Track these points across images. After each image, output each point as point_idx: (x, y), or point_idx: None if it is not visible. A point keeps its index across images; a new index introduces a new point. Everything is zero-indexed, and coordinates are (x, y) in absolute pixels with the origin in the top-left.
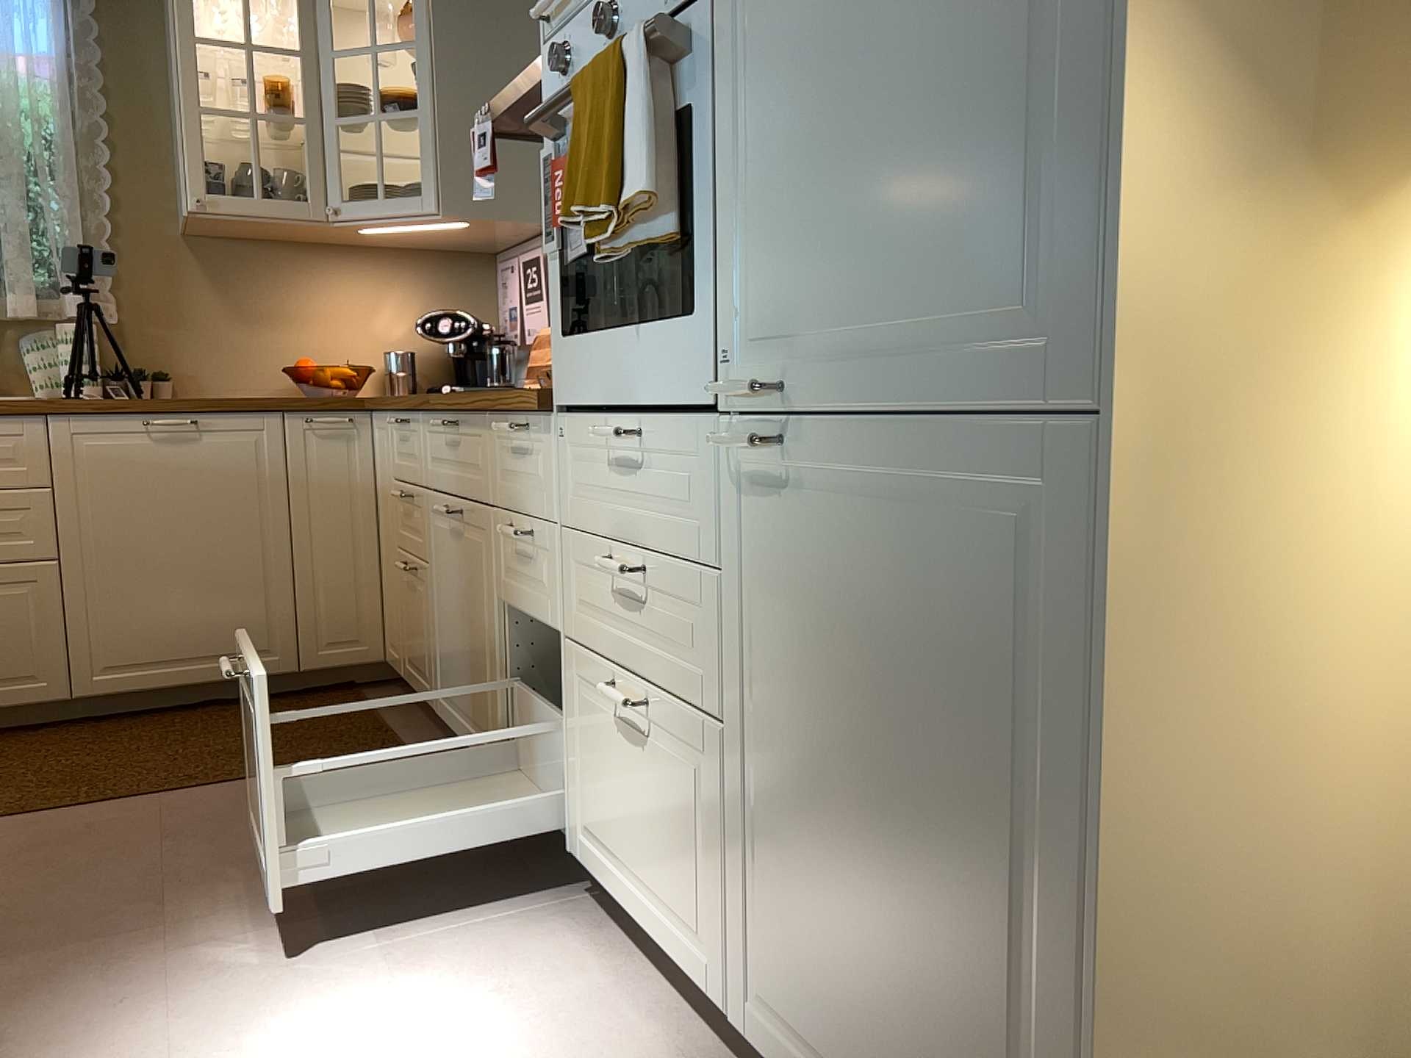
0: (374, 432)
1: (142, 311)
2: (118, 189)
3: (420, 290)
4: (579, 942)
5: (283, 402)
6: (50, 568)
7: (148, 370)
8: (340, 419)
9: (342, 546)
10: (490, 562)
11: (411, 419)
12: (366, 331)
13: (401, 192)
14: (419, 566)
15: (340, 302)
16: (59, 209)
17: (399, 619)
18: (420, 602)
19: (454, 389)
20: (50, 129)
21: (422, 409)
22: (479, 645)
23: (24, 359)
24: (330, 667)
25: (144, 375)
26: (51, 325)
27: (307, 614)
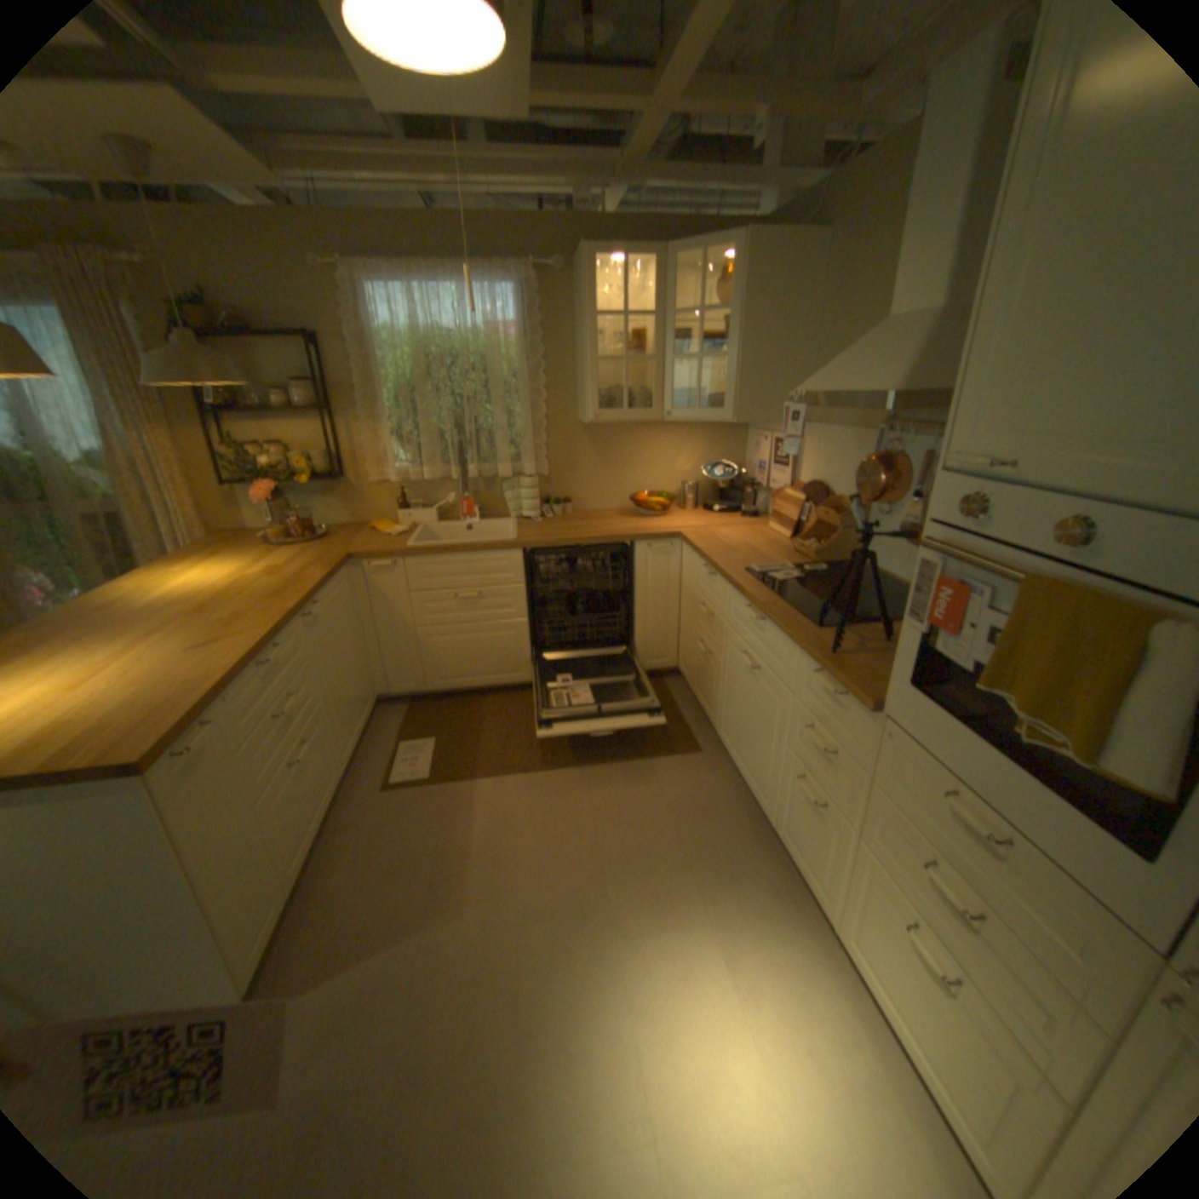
0: (682, 553)
1: (557, 466)
2: (546, 397)
3: (702, 443)
4: (842, 1001)
5: (635, 539)
6: (523, 623)
7: (559, 497)
8: (664, 547)
9: (660, 612)
10: (783, 721)
11: (717, 577)
12: (670, 469)
13: (702, 394)
14: (712, 654)
15: (657, 453)
16: (519, 414)
17: (690, 660)
18: (711, 673)
19: (721, 511)
20: (514, 368)
21: (733, 588)
22: (762, 746)
23: (503, 494)
24: (649, 670)
25: (559, 502)
26: (515, 476)
27: (640, 645)
